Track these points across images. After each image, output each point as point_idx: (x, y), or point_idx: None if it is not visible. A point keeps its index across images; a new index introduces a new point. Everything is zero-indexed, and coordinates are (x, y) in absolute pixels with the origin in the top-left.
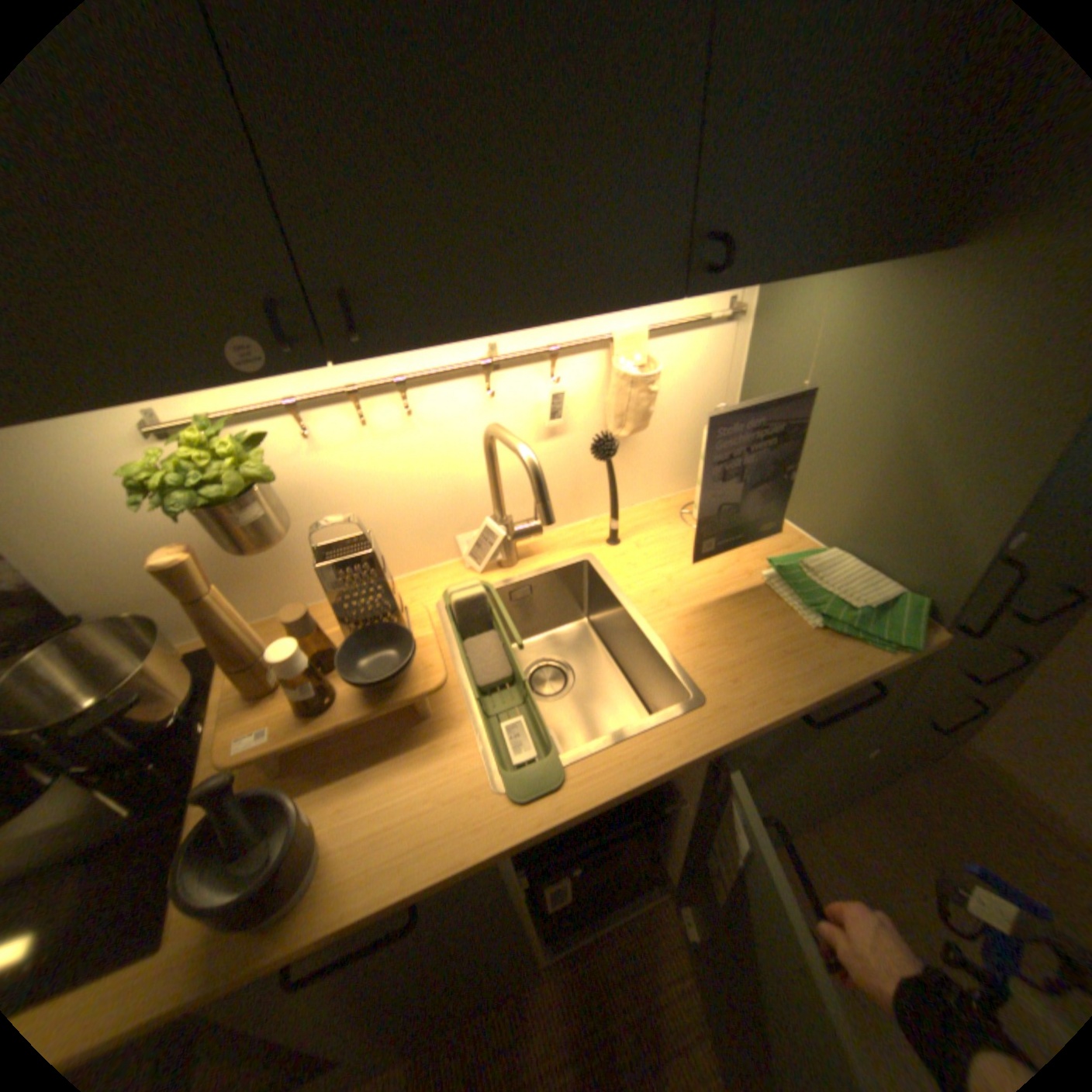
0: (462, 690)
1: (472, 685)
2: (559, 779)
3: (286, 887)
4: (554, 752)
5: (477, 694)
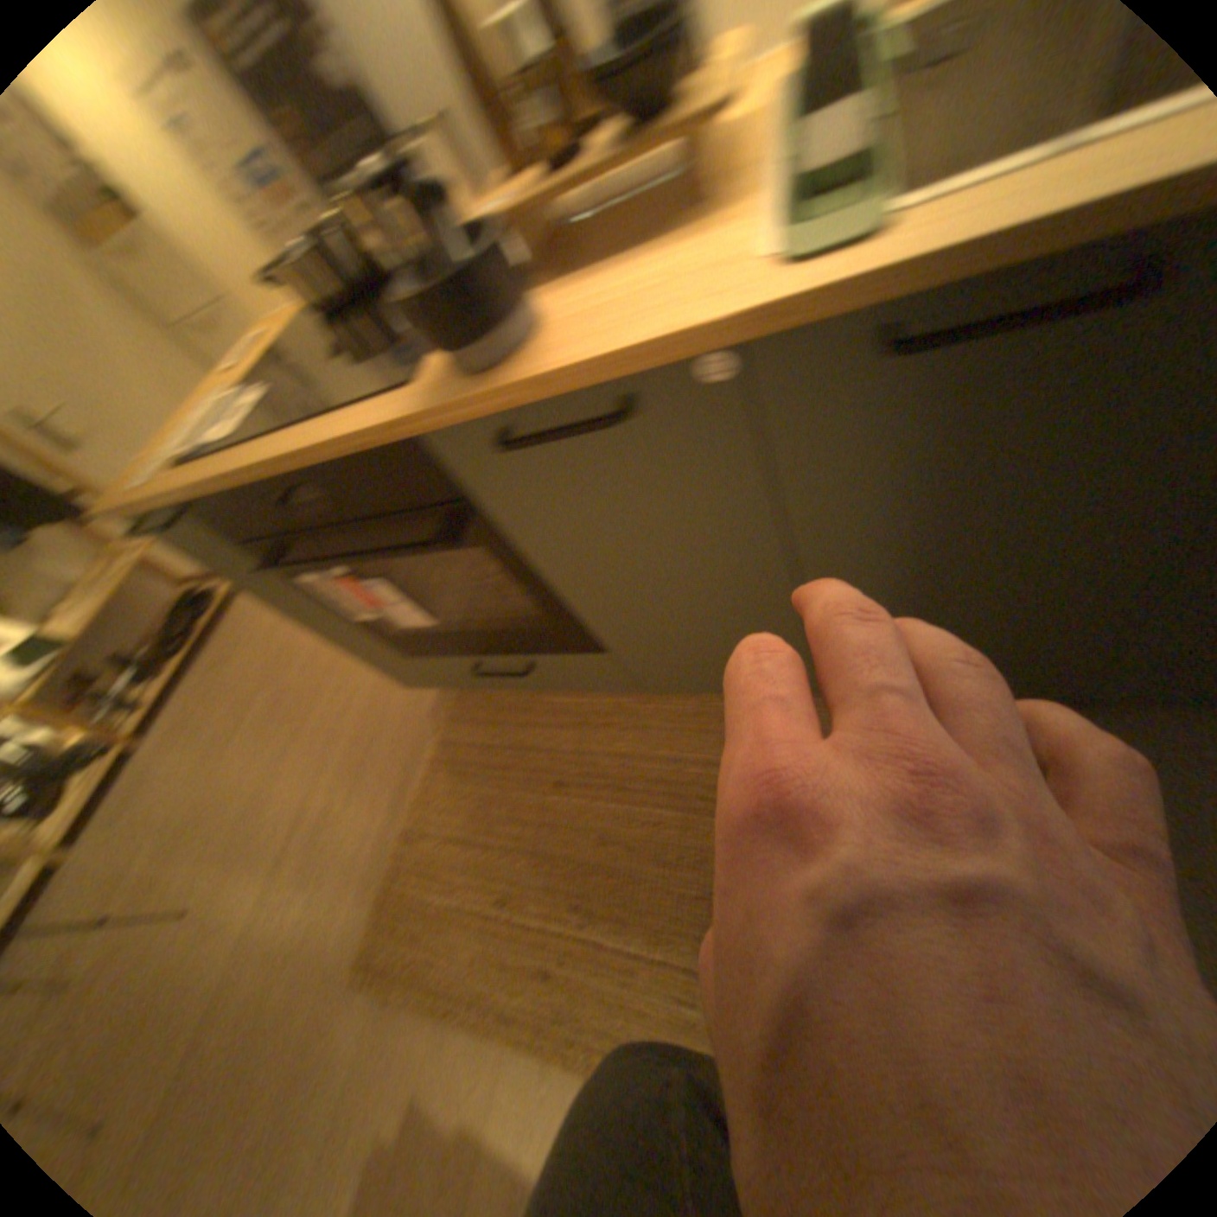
0: (769, 162)
1: (786, 149)
2: (879, 223)
3: (489, 329)
4: (888, 193)
5: (788, 155)
